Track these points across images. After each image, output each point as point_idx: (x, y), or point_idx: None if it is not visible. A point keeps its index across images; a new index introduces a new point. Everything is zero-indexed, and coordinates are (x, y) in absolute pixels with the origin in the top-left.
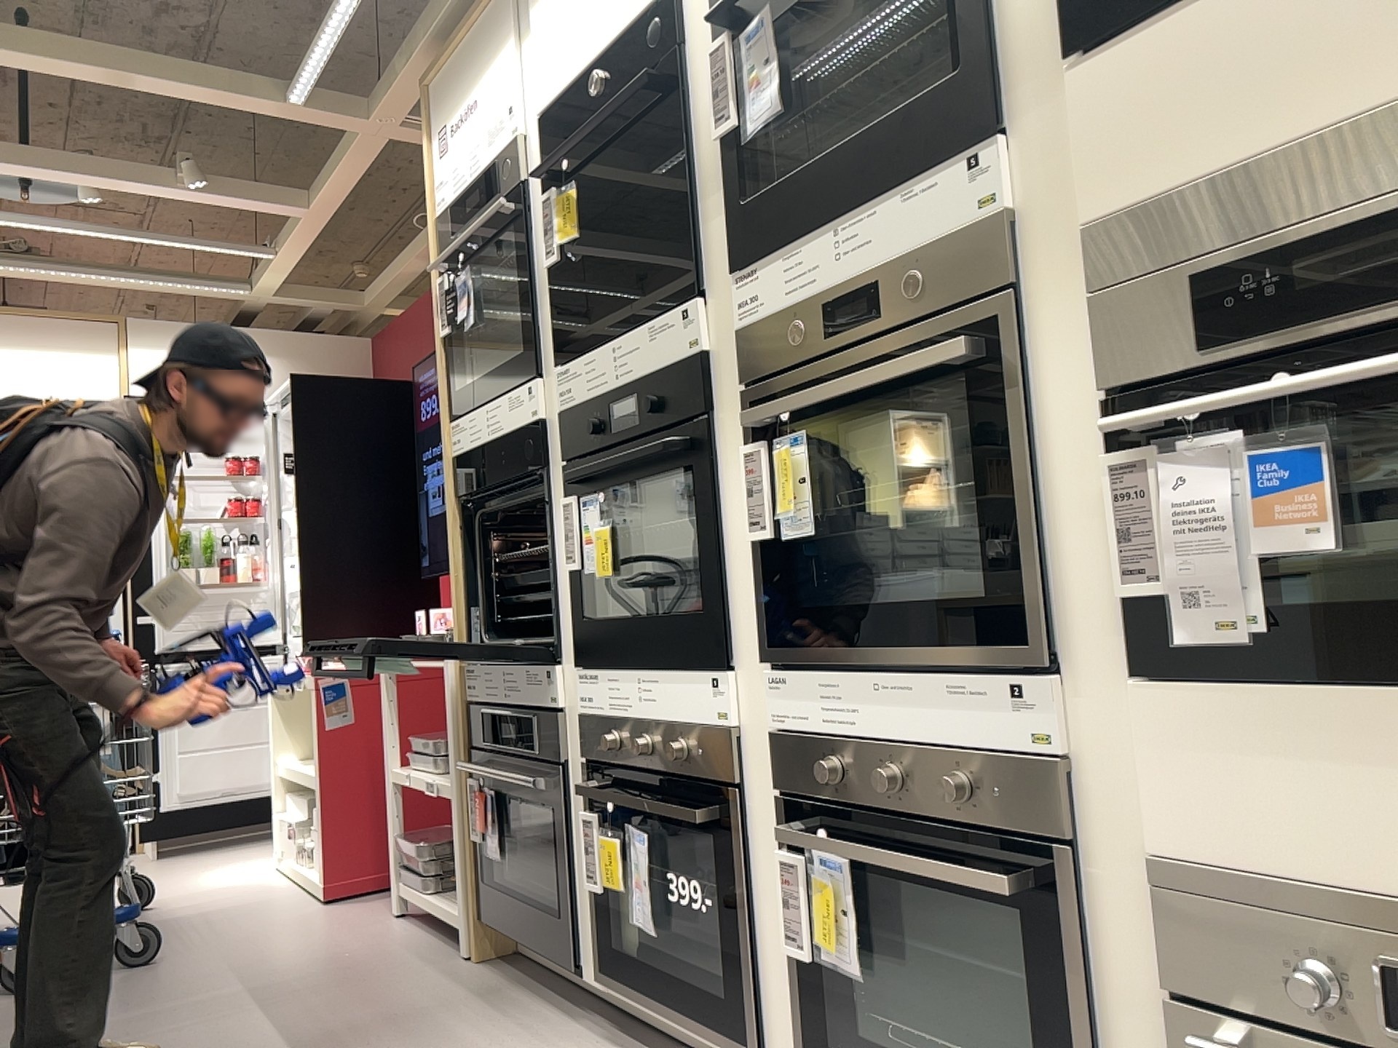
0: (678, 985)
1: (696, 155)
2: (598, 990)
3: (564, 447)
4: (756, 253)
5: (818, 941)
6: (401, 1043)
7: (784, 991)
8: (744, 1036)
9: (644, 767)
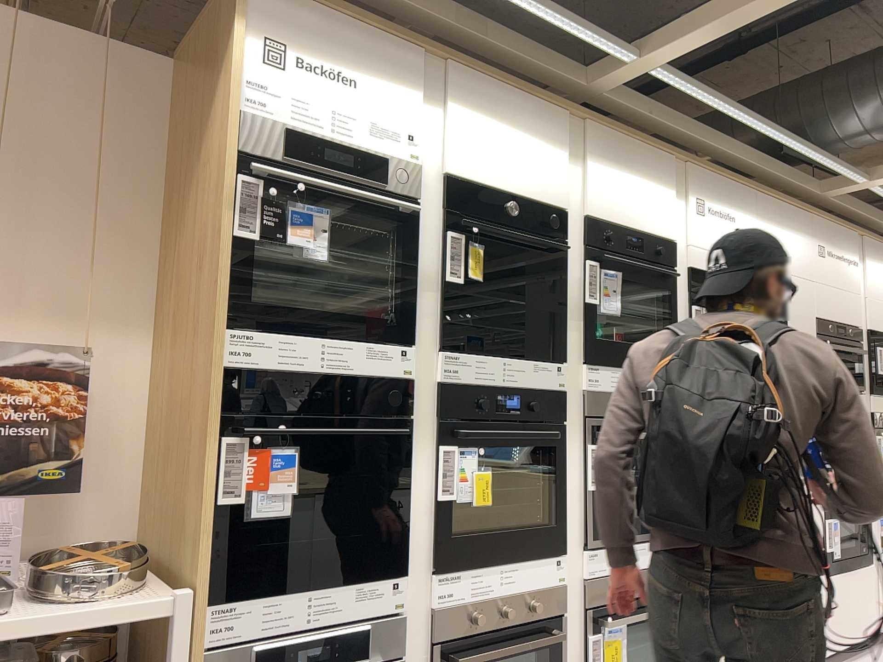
0: None
1: (567, 296)
2: None
3: (444, 410)
4: (601, 363)
5: None
6: None
7: None
8: None
9: (500, 626)
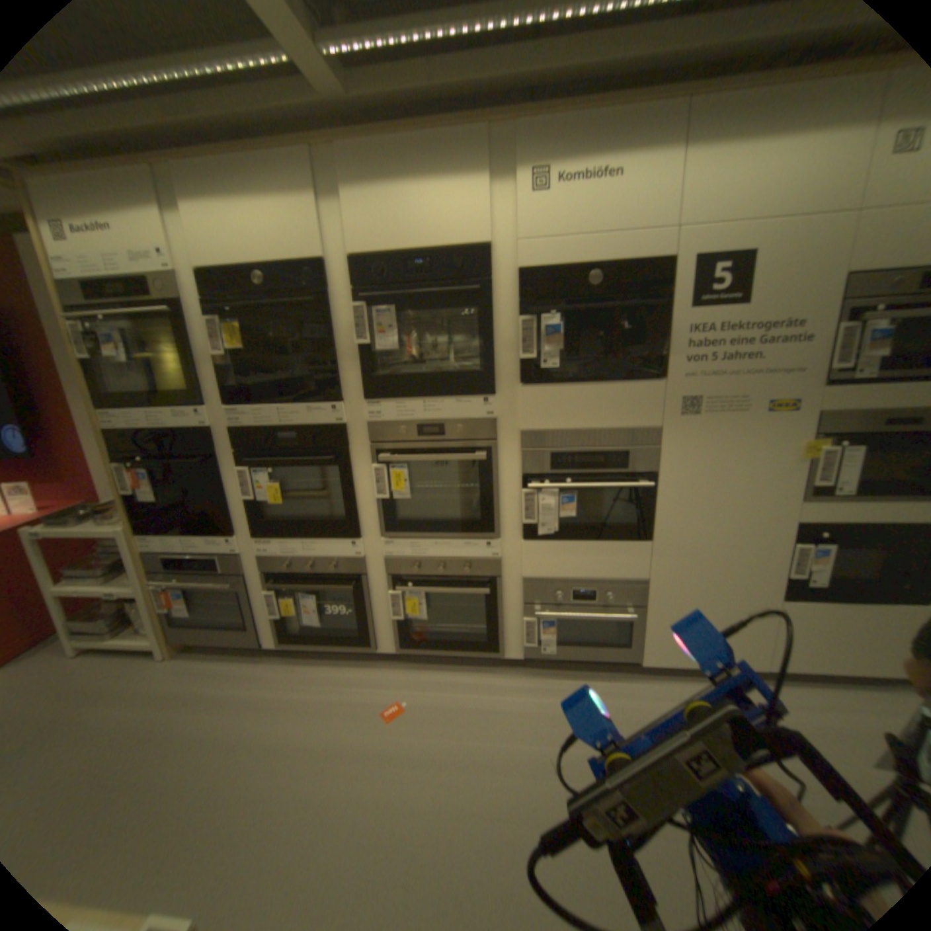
0: (330, 639)
1: (337, 343)
2: (263, 650)
3: (235, 446)
4: (381, 399)
5: (407, 615)
6: (184, 715)
7: (385, 629)
8: (367, 646)
9: (307, 574)
